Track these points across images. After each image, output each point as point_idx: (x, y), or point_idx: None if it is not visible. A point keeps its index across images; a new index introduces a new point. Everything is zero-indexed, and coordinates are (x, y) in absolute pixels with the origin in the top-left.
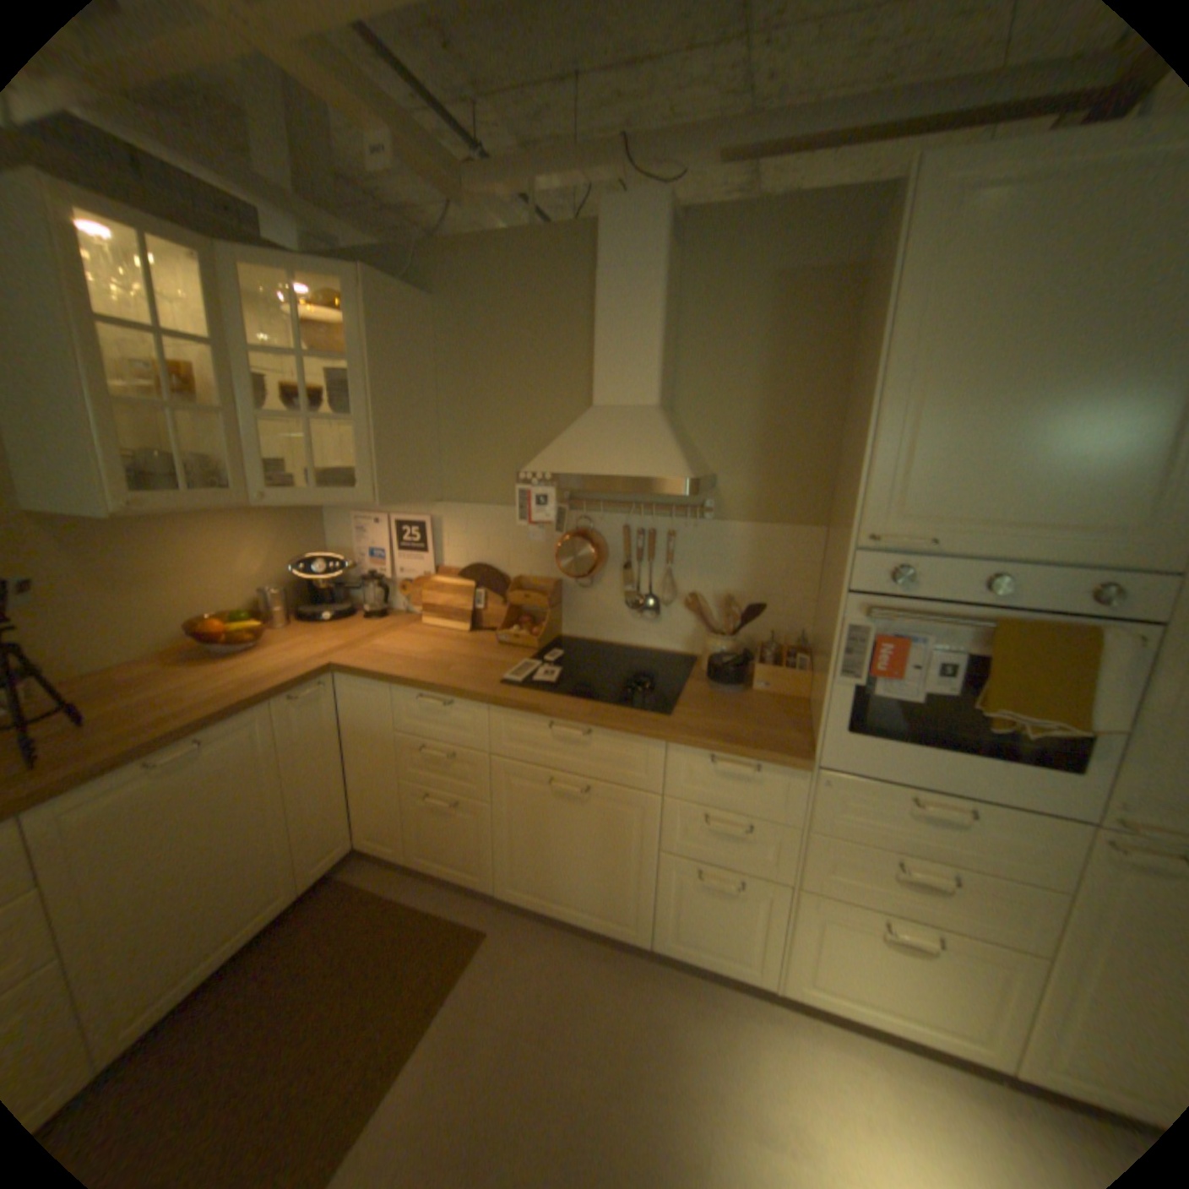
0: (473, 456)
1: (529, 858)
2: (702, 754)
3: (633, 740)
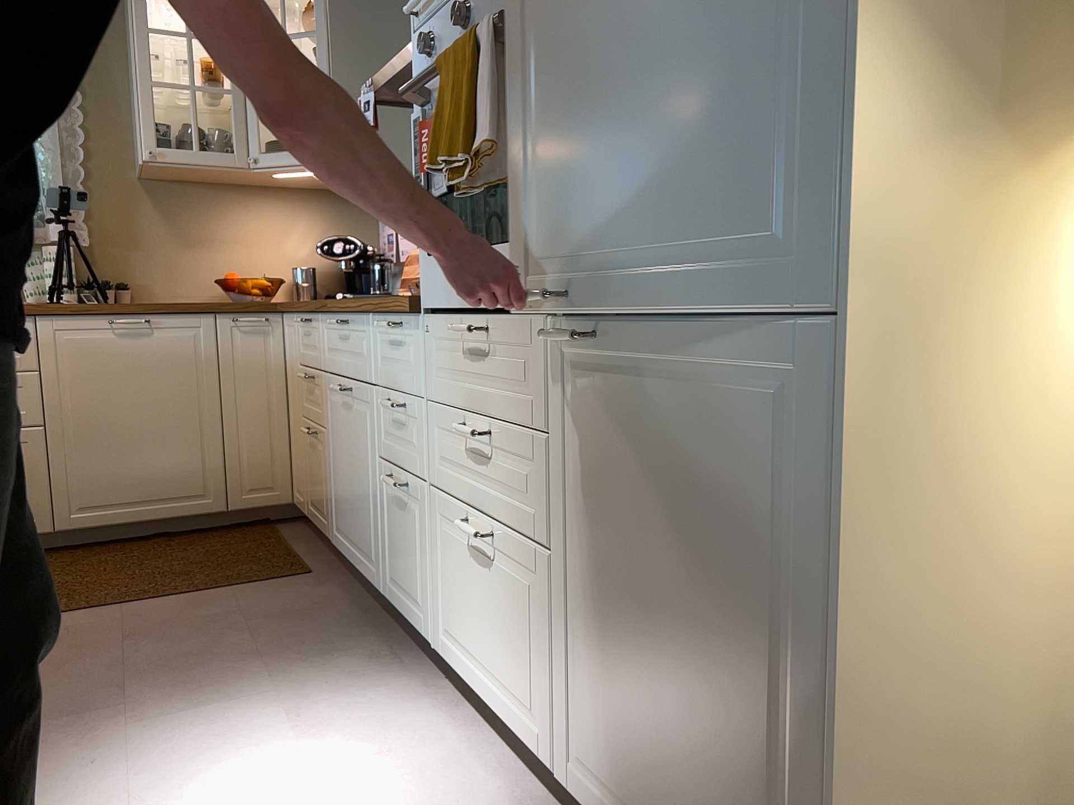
0: None
1: (338, 487)
2: (383, 323)
3: (361, 322)
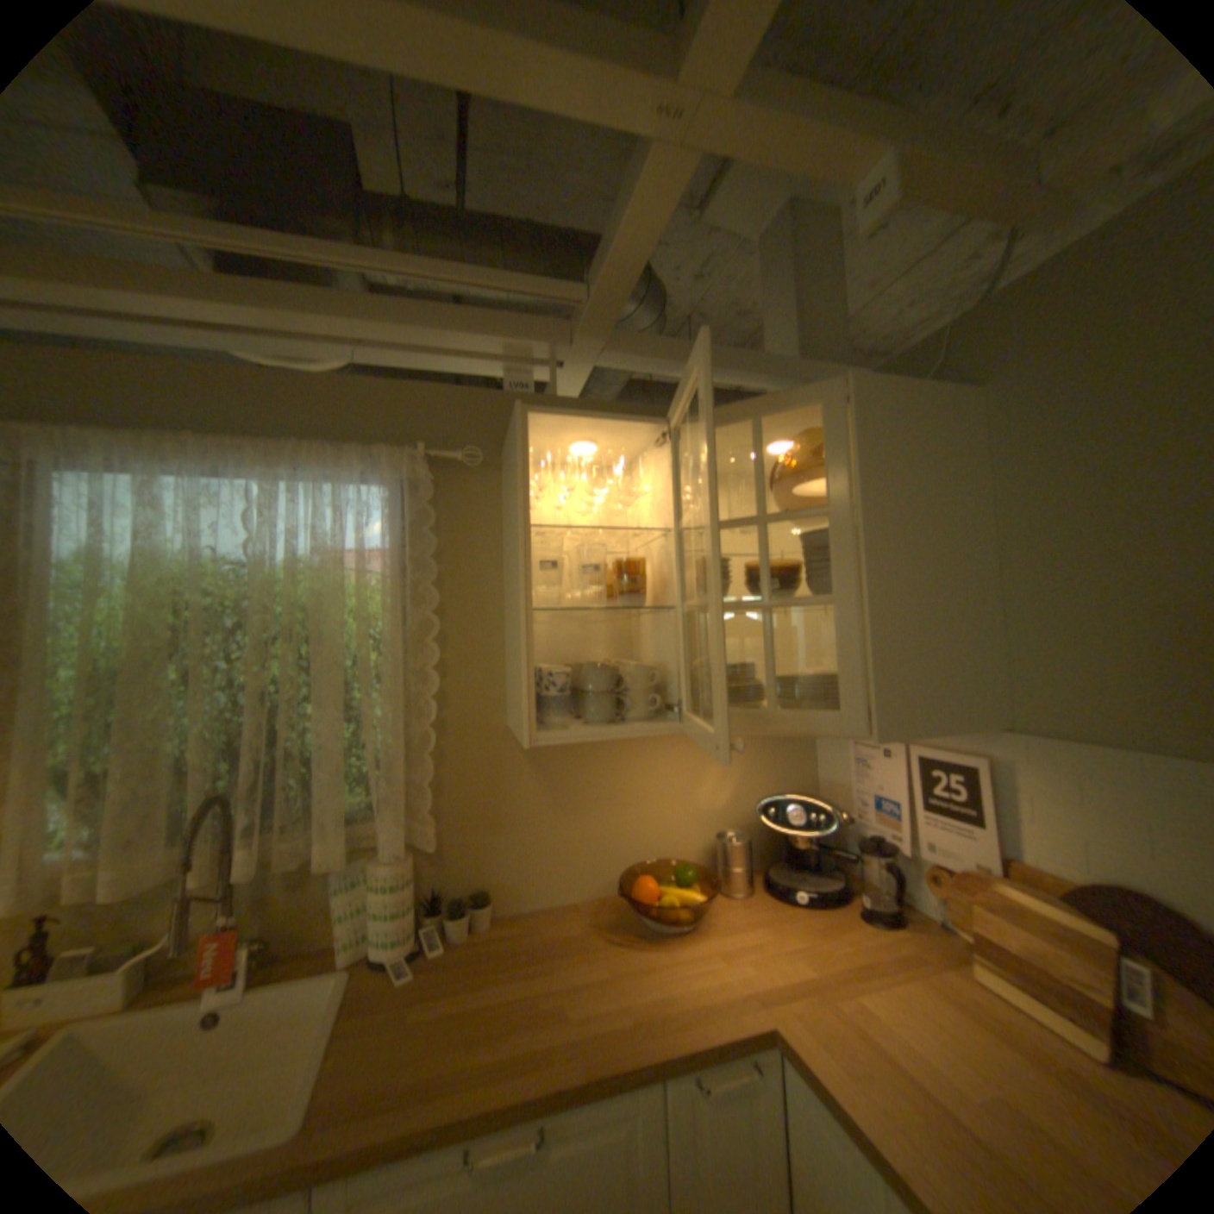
0: (1097, 645)
1: None
2: None
3: None
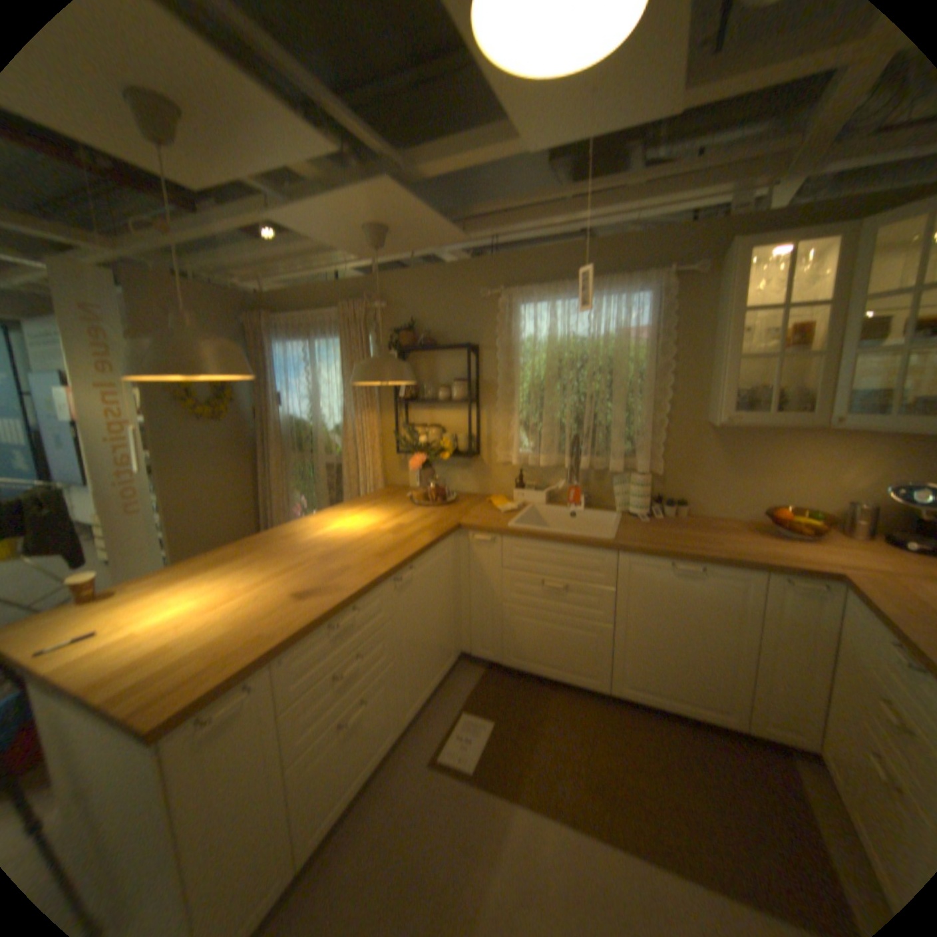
0: None
1: None
2: None
3: None
